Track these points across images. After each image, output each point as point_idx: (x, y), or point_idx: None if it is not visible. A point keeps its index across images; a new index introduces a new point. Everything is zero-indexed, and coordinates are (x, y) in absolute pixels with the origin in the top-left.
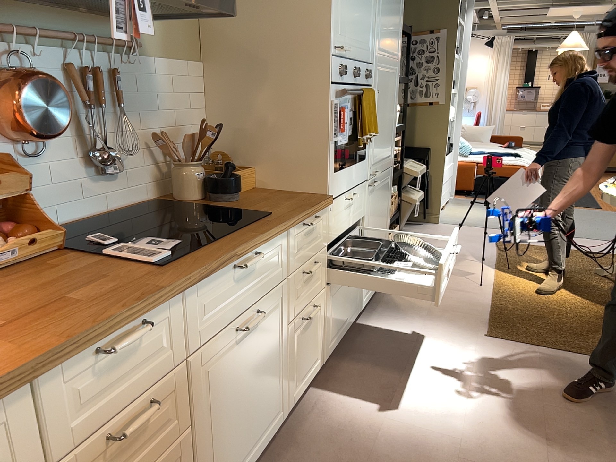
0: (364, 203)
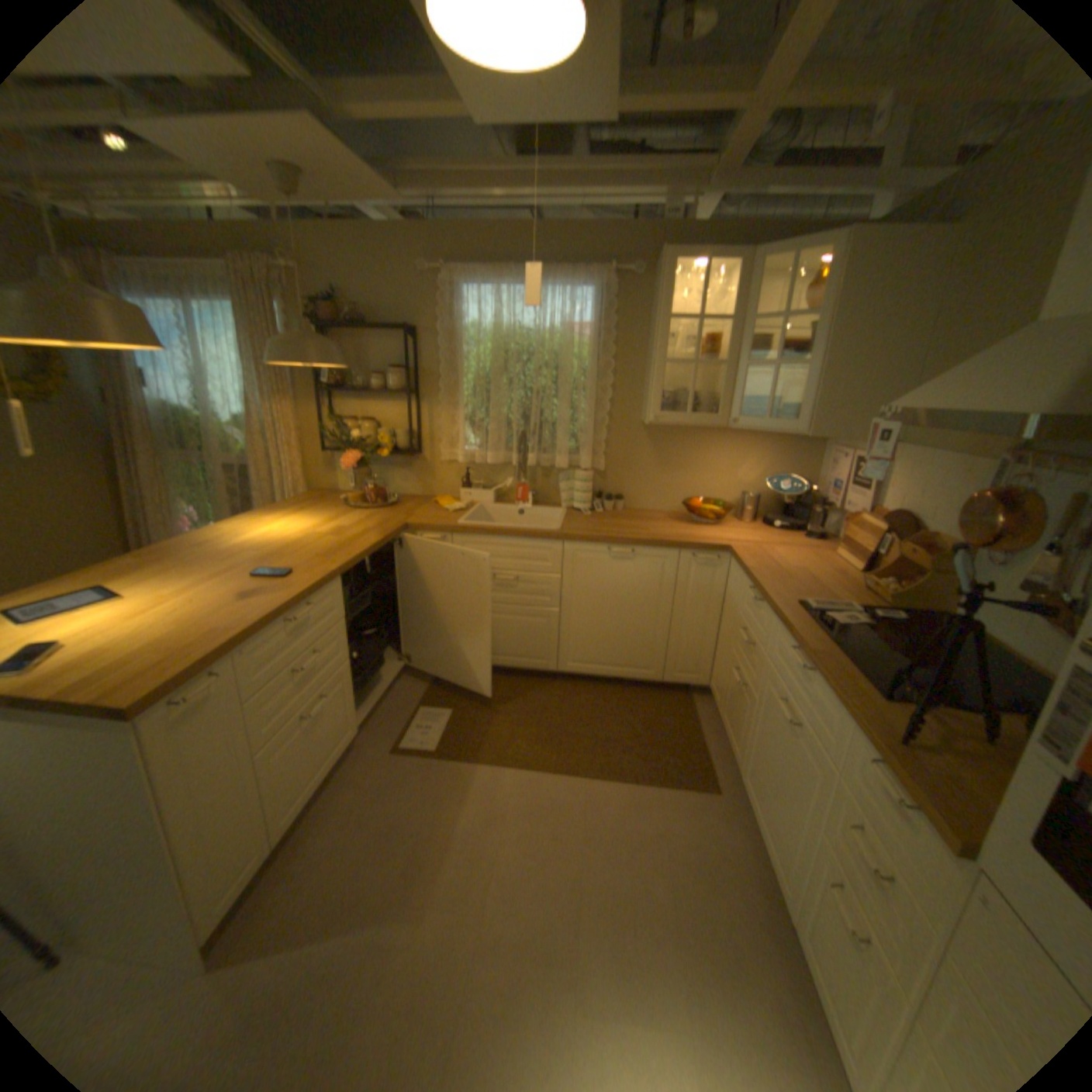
0: None
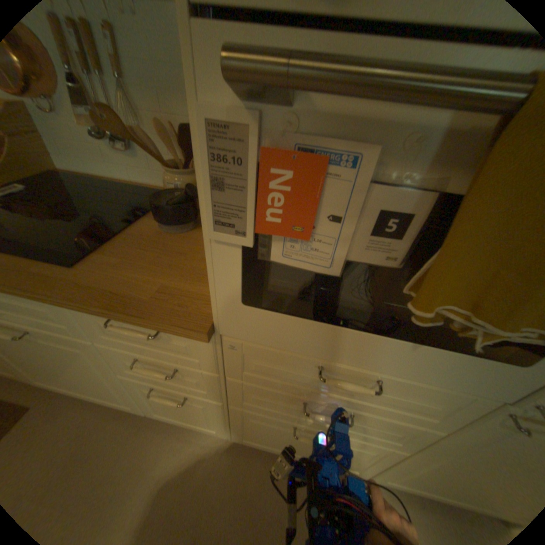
0: (454, 421)
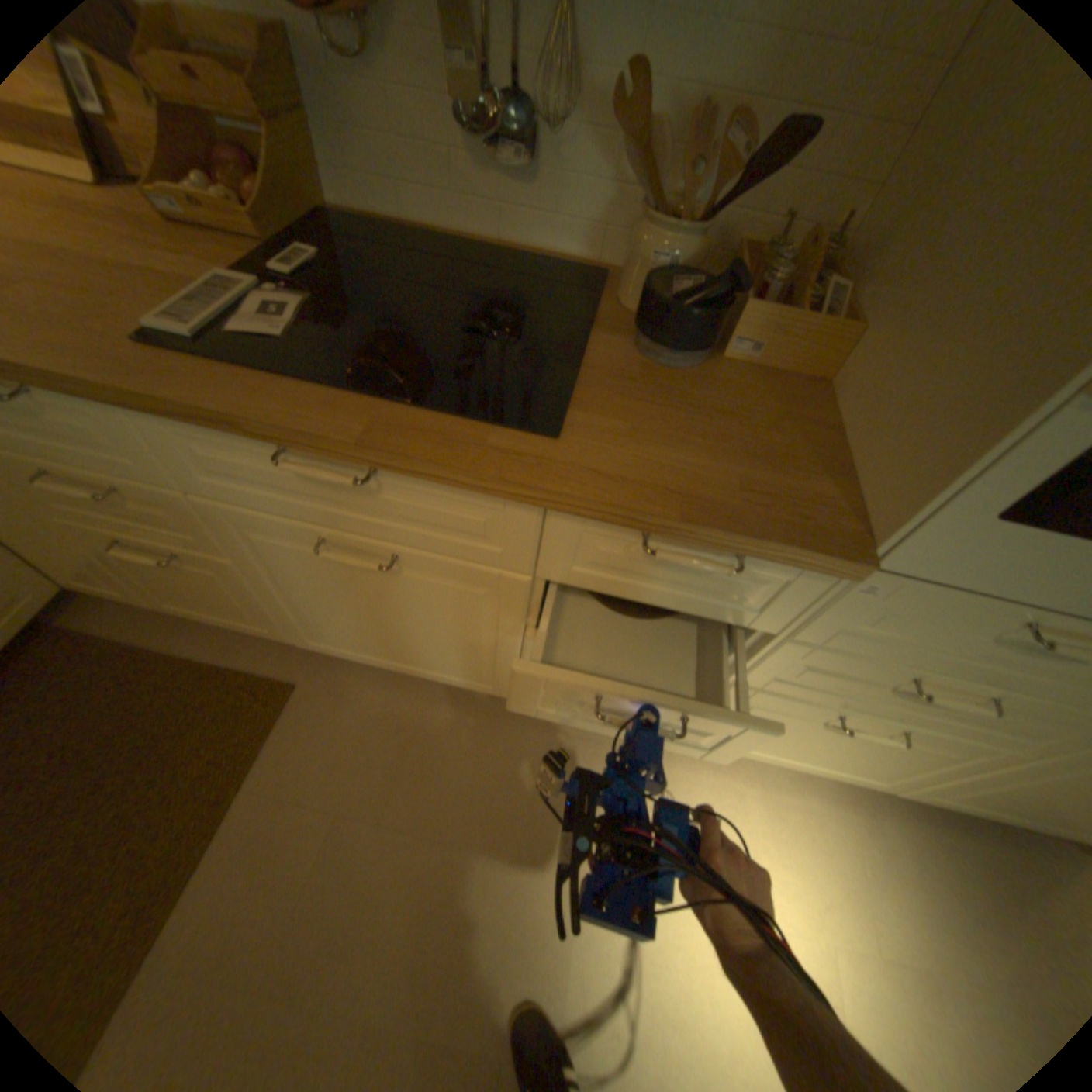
0: None
